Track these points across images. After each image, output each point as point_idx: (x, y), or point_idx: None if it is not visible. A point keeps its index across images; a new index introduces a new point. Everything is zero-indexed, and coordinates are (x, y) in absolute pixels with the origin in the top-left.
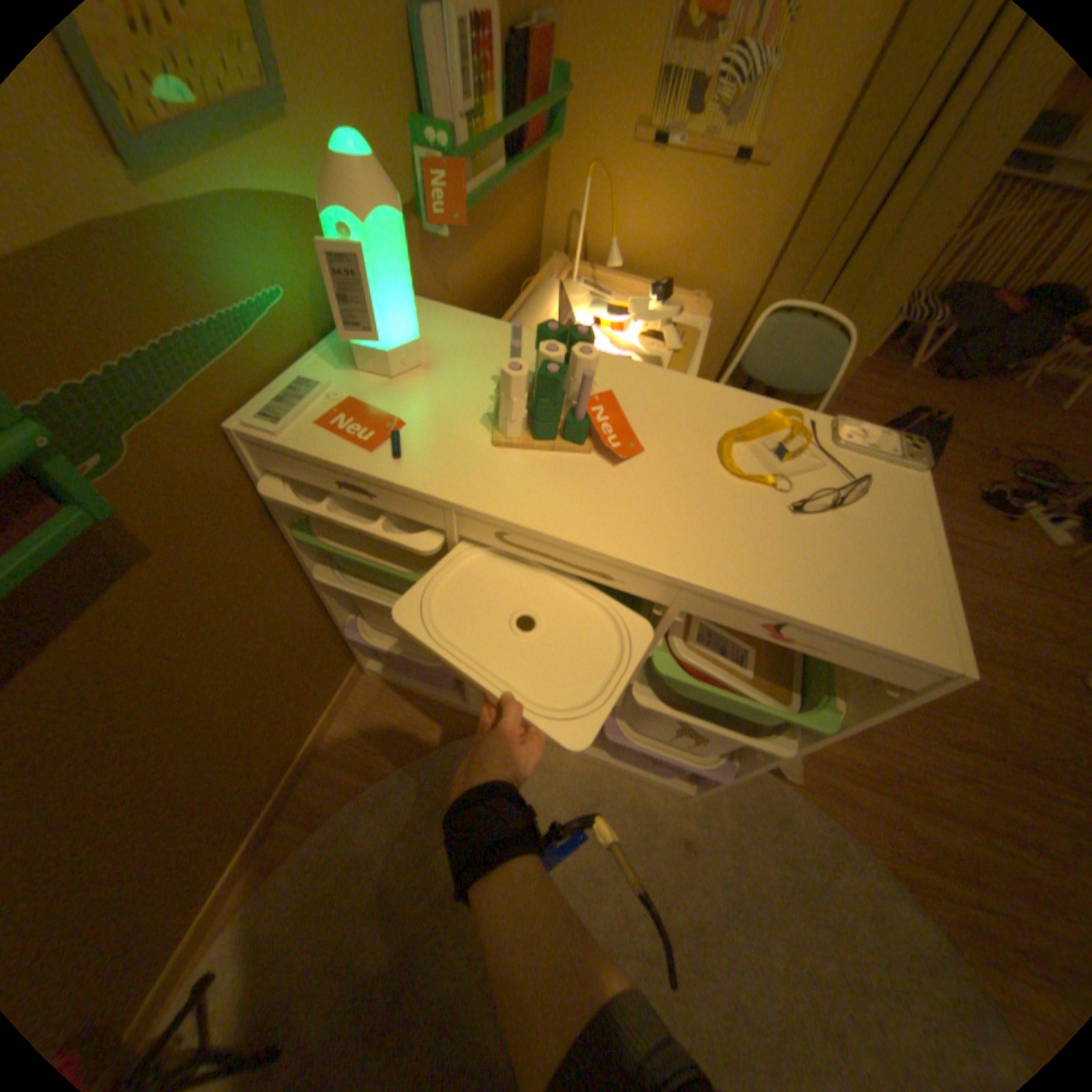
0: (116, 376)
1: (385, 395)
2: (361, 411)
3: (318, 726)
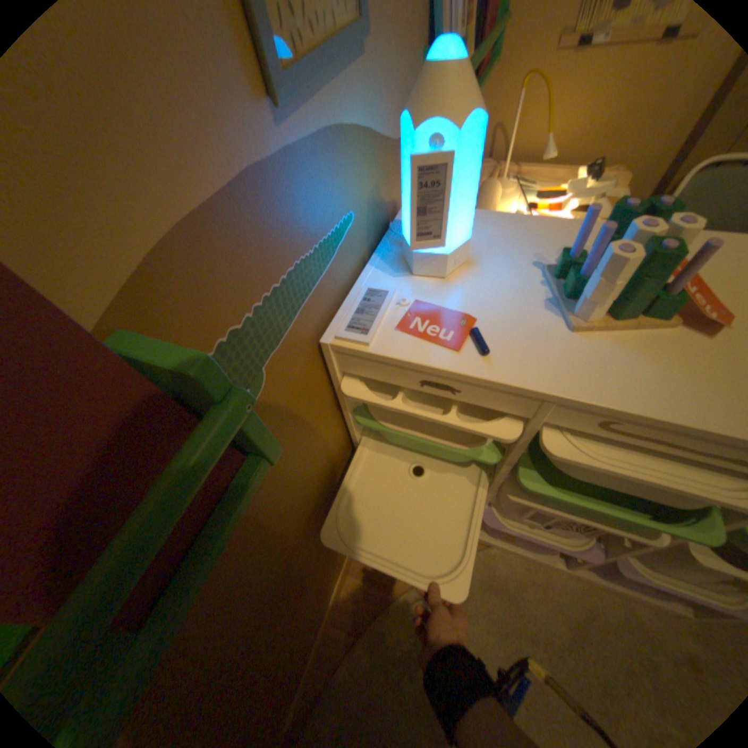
0: (261, 312)
1: (443, 292)
2: (432, 311)
3: None
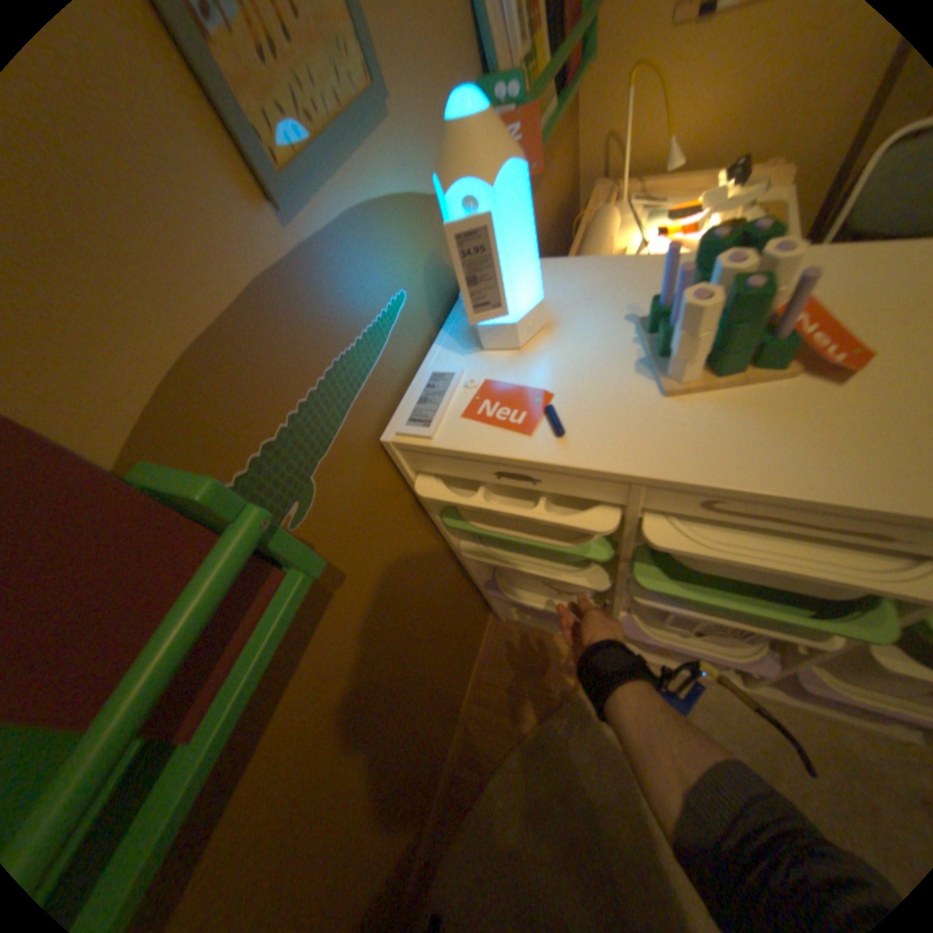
0: (298, 421)
1: (517, 367)
2: (502, 391)
3: (472, 674)
